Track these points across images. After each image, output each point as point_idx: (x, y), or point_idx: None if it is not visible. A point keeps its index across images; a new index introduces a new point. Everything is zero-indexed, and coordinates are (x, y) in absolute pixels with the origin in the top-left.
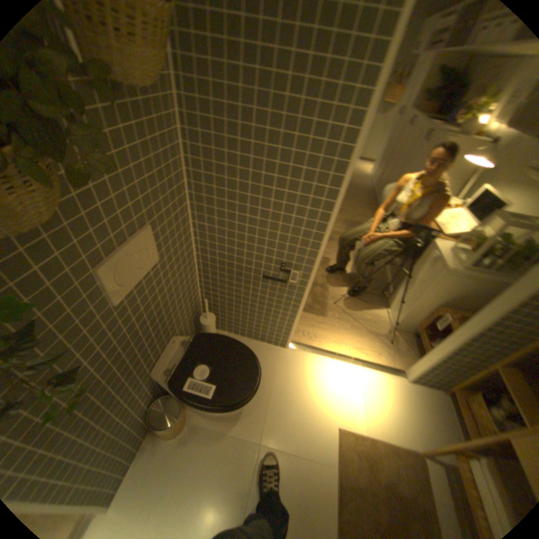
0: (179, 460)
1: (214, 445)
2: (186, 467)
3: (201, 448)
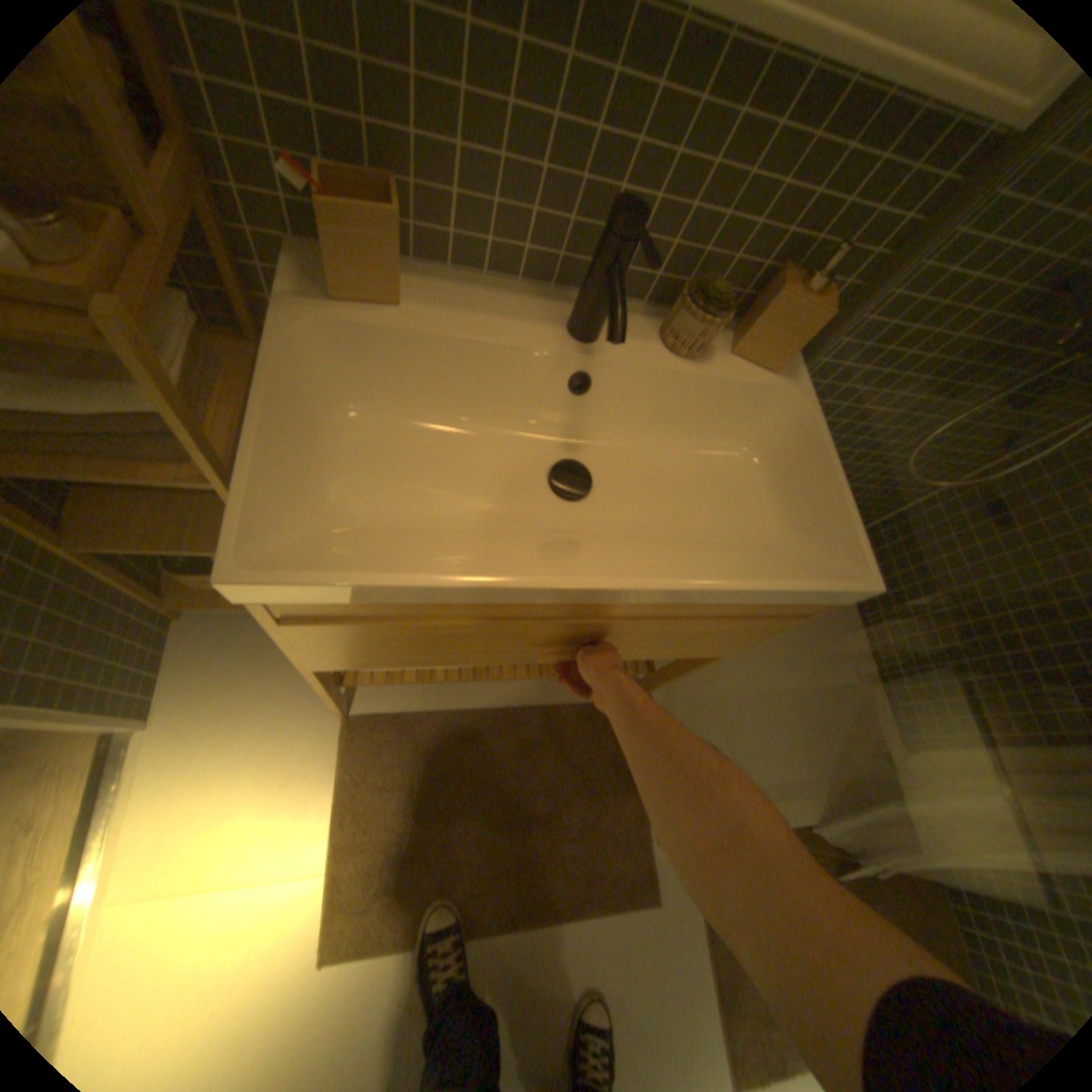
0: None
1: None
2: None
3: None
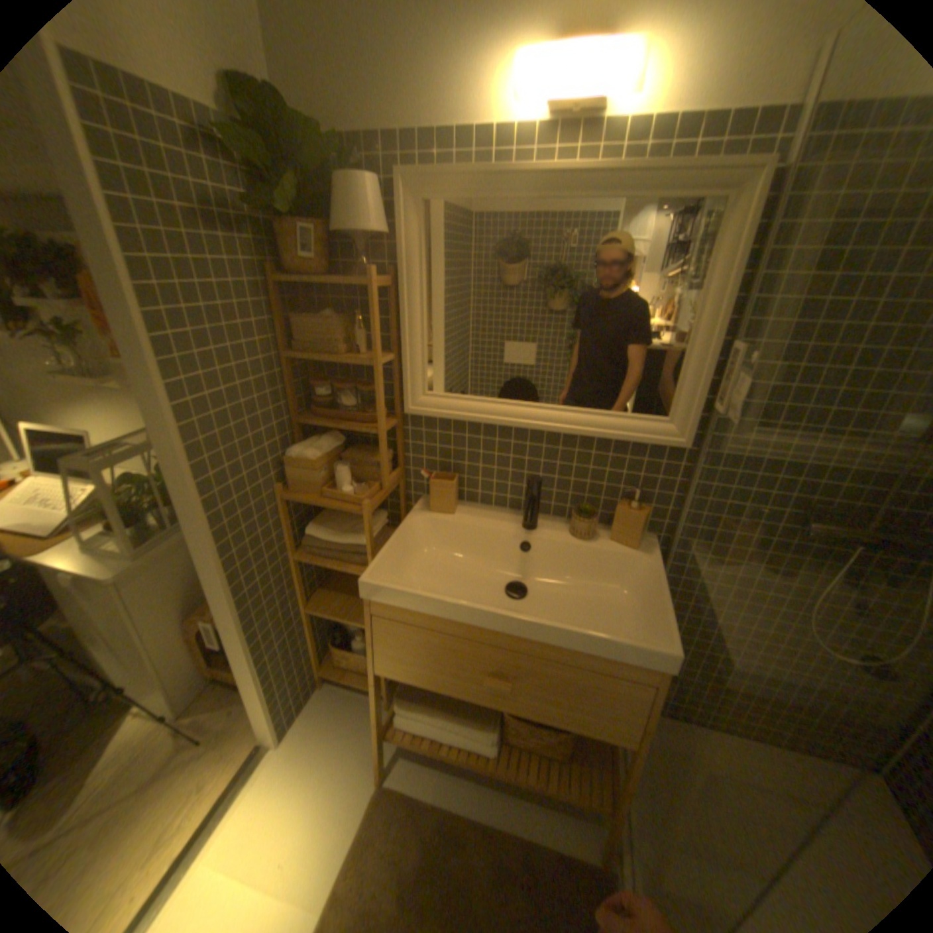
0: None
1: None
2: None
3: None
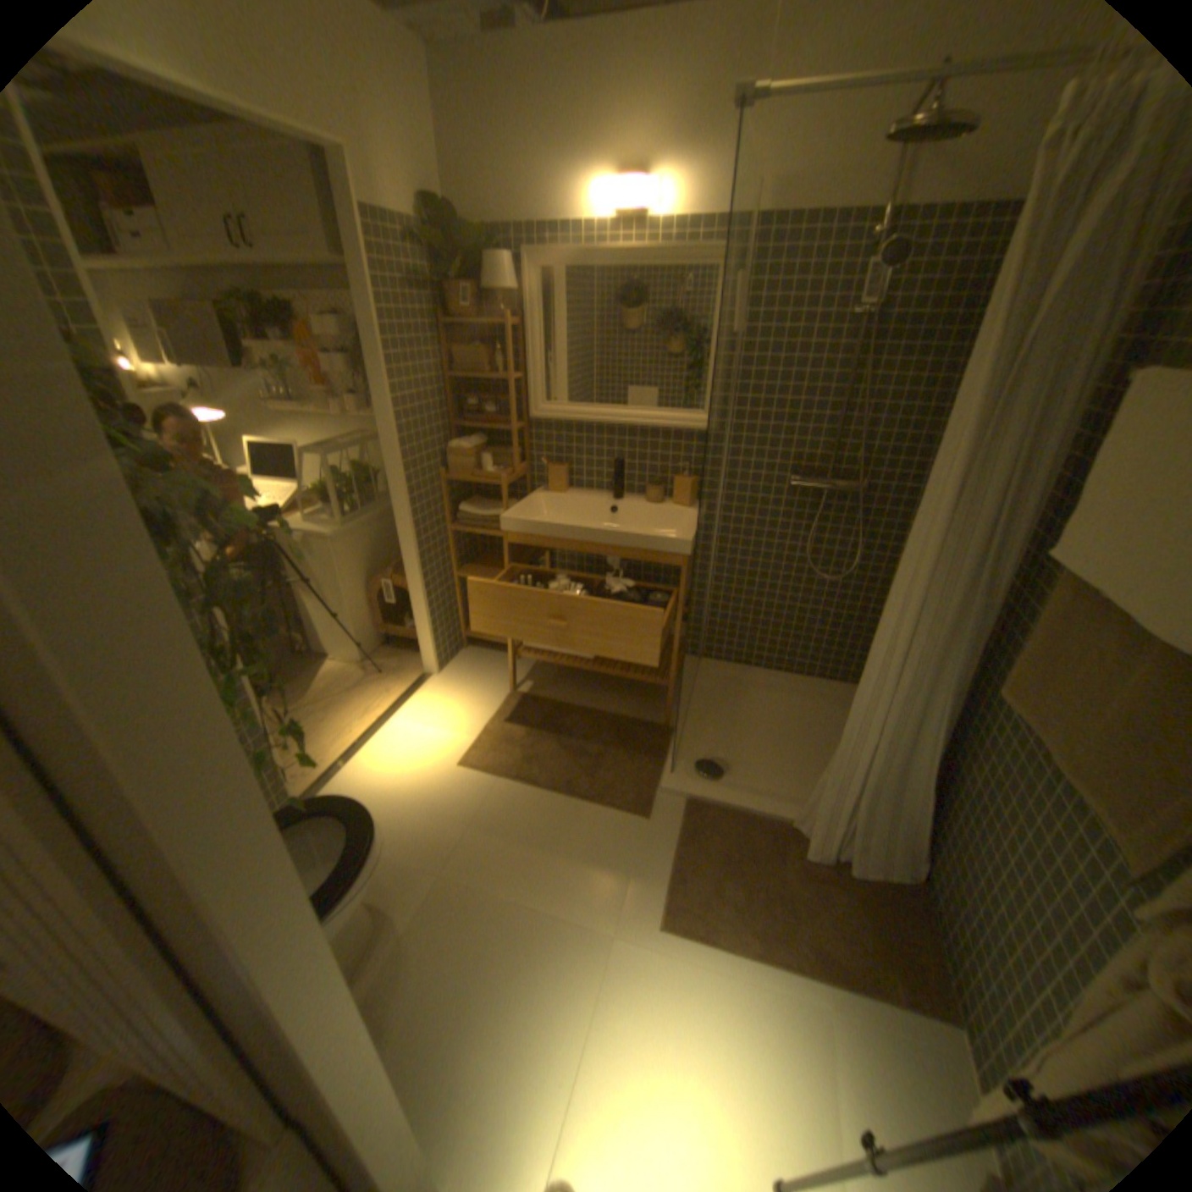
0: (406, 1036)
1: (408, 961)
2: (423, 1018)
3: (402, 989)
